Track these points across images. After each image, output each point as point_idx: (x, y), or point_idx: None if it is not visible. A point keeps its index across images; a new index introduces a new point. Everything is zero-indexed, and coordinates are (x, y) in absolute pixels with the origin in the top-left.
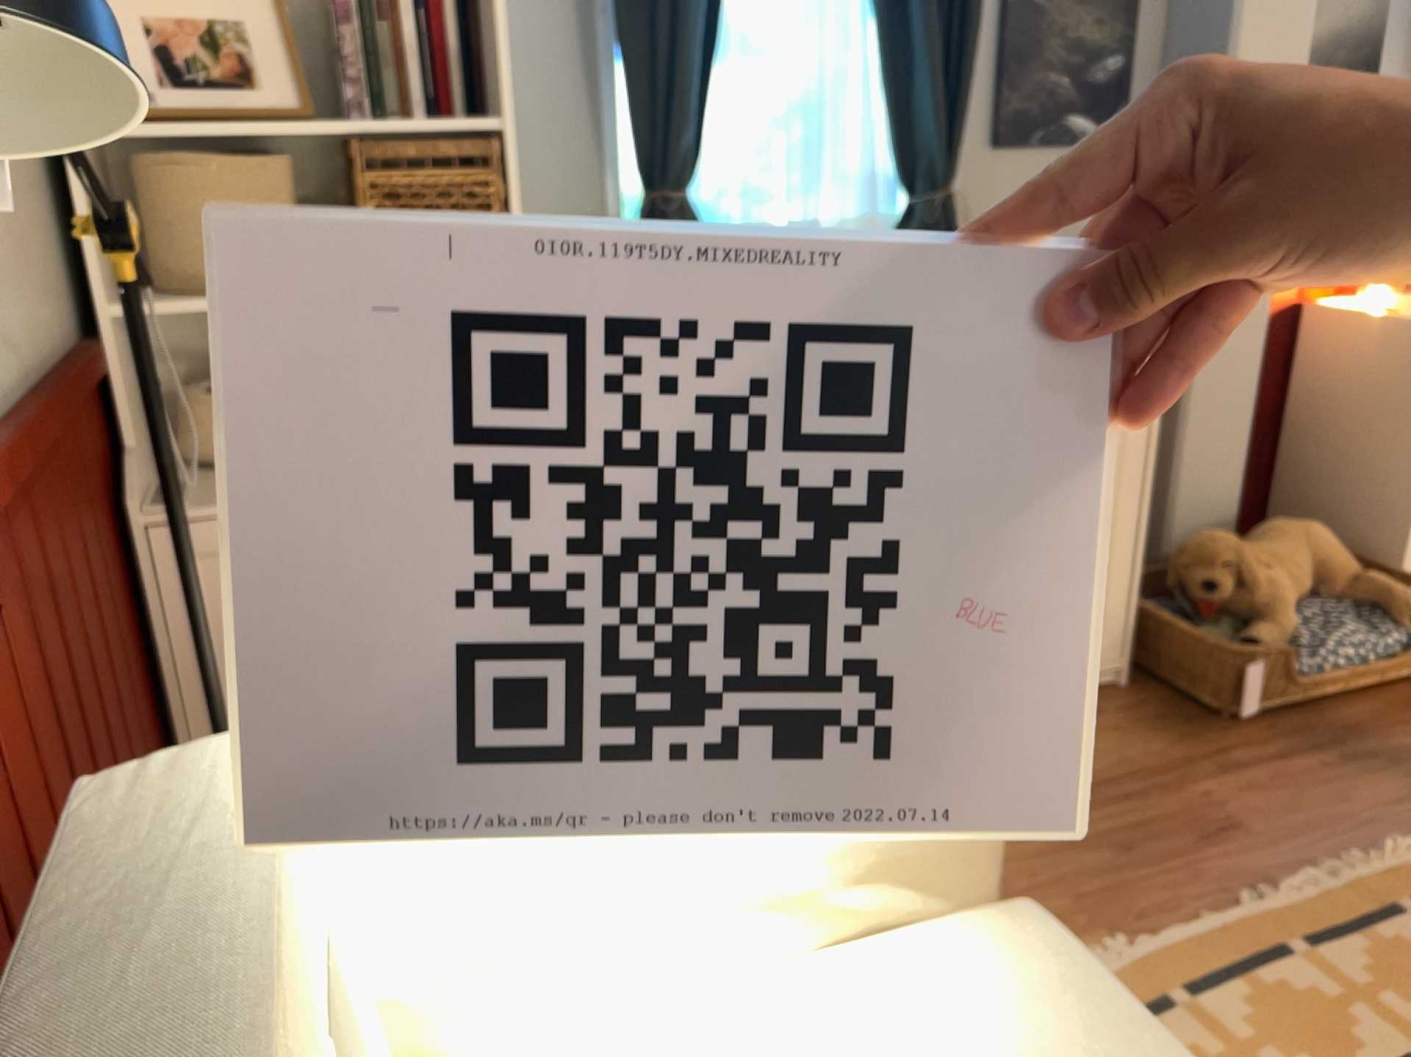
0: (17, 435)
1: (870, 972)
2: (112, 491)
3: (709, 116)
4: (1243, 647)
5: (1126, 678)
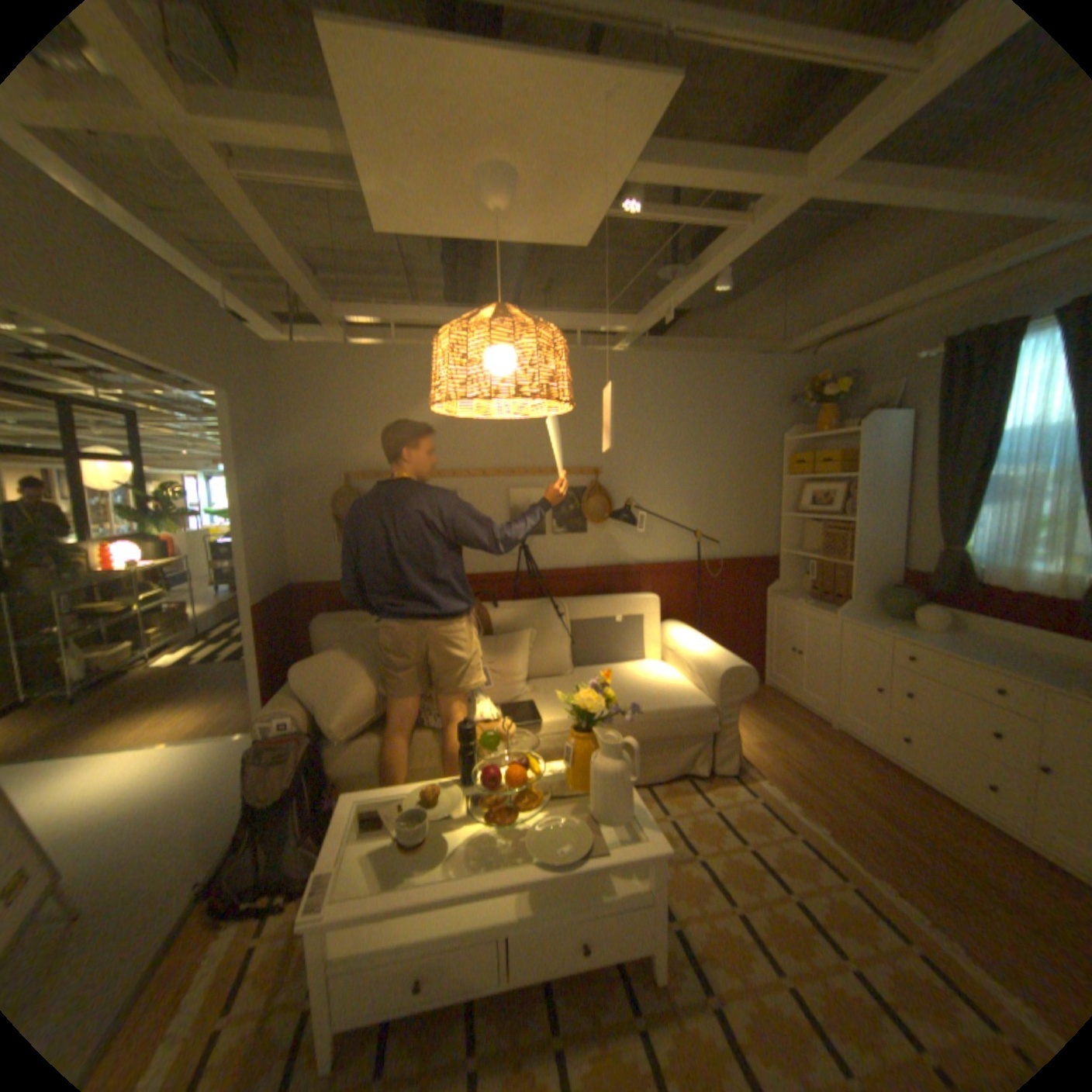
0: (707, 562)
1: (688, 686)
2: (767, 586)
3: (978, 521)
4: None
5: None
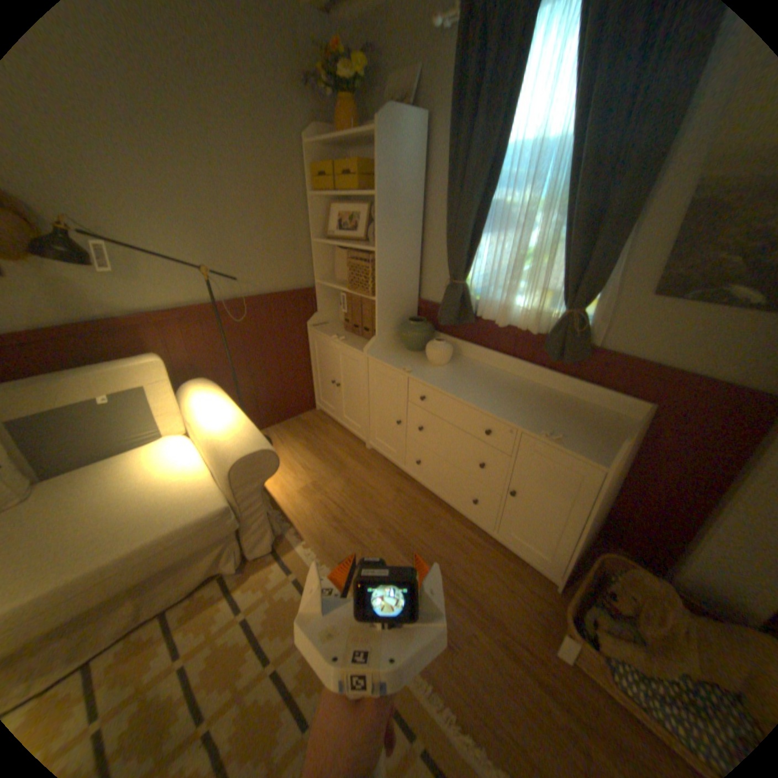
0: (233, 302)
1: (199, 478)
2: (307, 319)
3: (478, 252)
4: (596, 635)
5: (571, 593)
